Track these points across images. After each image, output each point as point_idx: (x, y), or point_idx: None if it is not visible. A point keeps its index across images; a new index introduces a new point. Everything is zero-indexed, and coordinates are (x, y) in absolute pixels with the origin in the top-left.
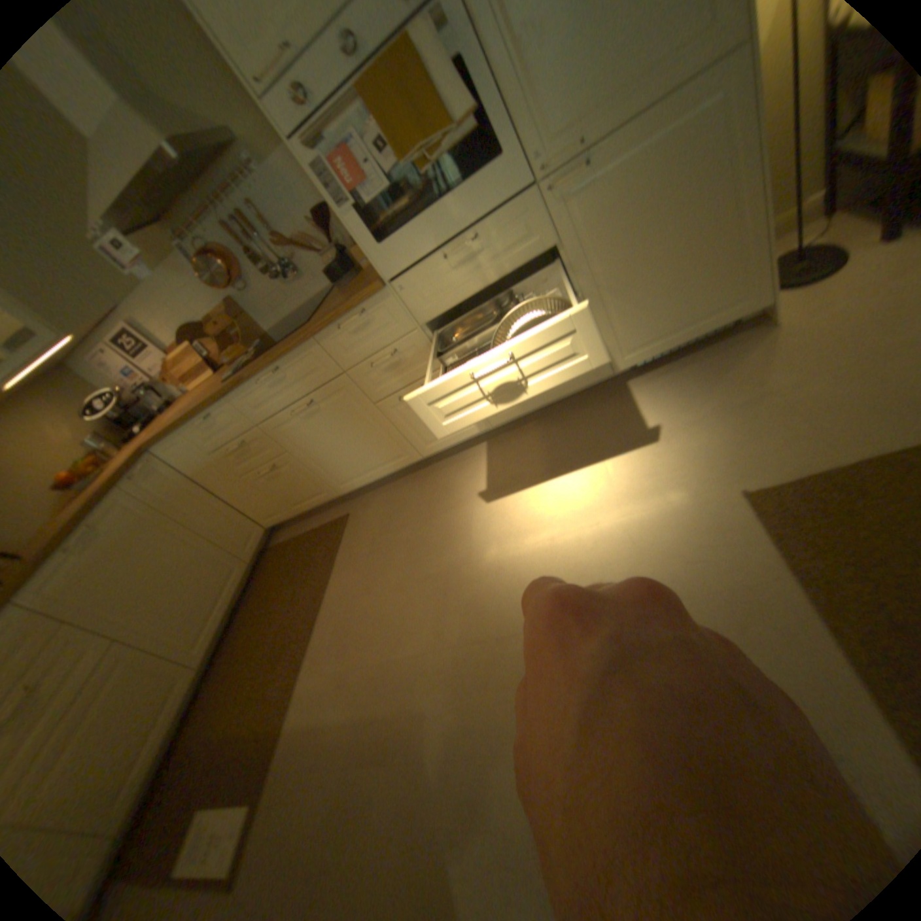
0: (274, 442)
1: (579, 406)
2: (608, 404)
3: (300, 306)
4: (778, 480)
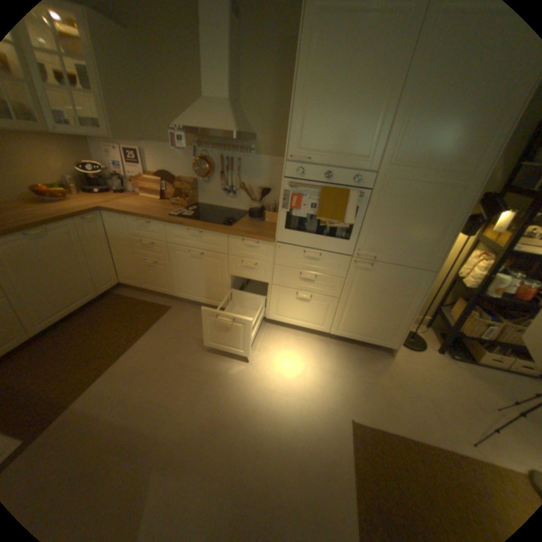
0: (166, 254)
1: (307, 334)
2: (319, 343)
3: (222, 206)
4: (365, 423)
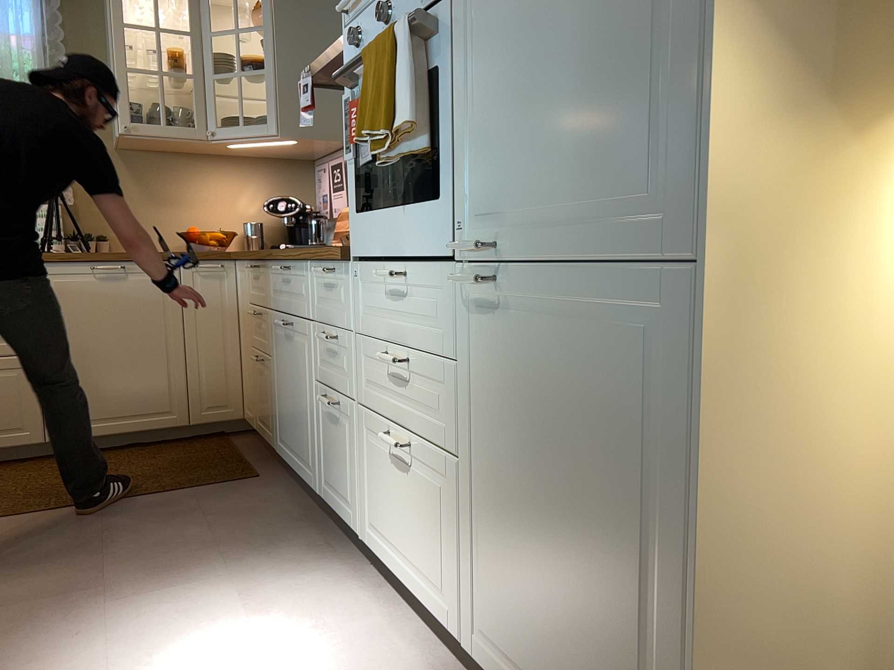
0: (269, 337)
1: (434, 647)
2: None
3: None
4: None
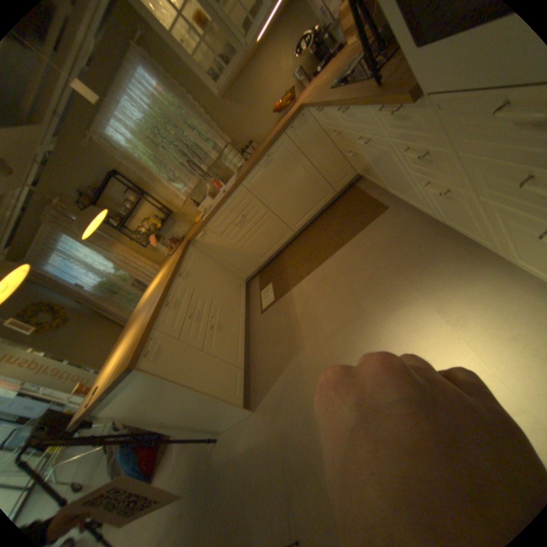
0: (355, 143)
1: None
2: None
3: None
4: None
